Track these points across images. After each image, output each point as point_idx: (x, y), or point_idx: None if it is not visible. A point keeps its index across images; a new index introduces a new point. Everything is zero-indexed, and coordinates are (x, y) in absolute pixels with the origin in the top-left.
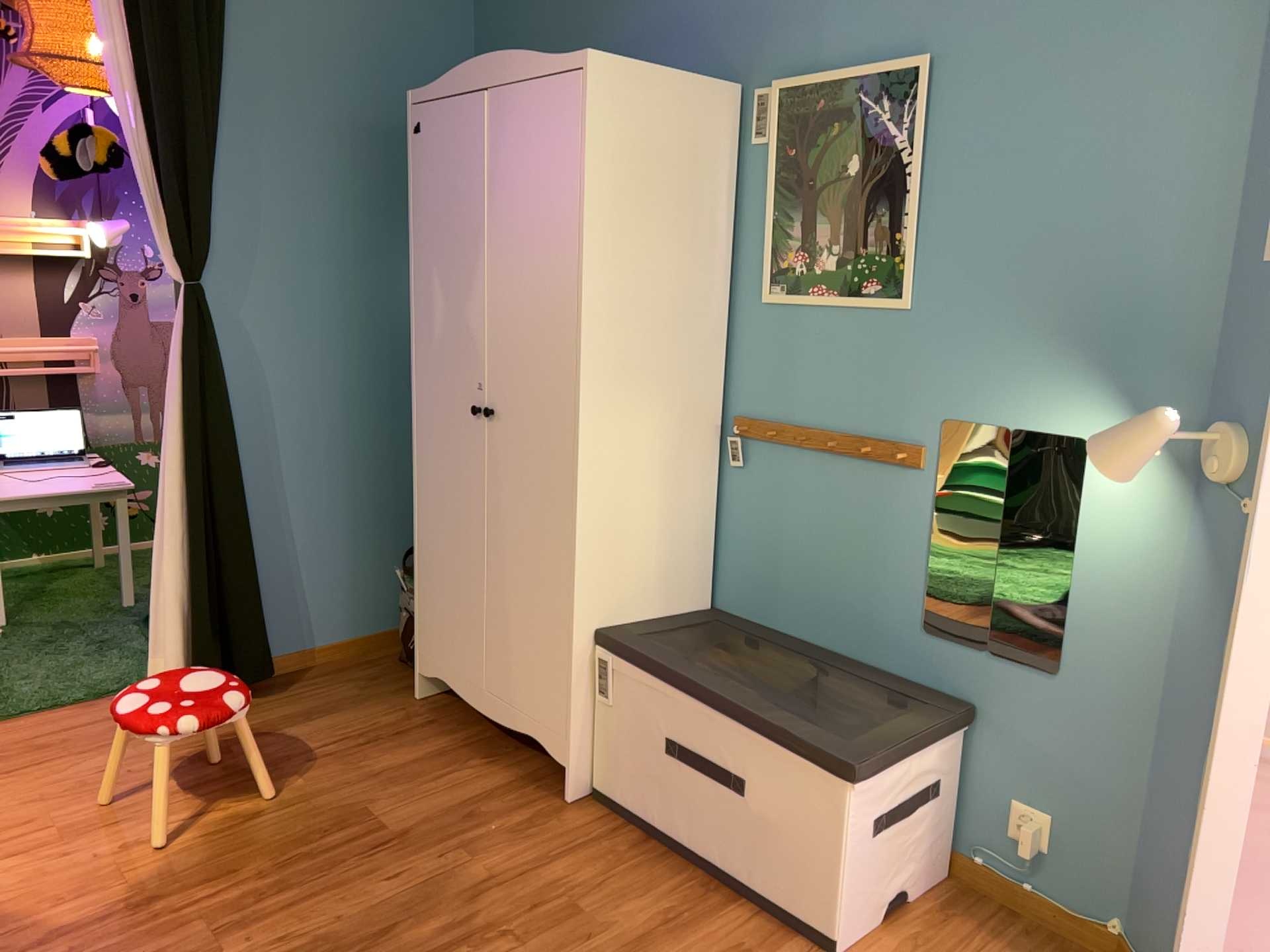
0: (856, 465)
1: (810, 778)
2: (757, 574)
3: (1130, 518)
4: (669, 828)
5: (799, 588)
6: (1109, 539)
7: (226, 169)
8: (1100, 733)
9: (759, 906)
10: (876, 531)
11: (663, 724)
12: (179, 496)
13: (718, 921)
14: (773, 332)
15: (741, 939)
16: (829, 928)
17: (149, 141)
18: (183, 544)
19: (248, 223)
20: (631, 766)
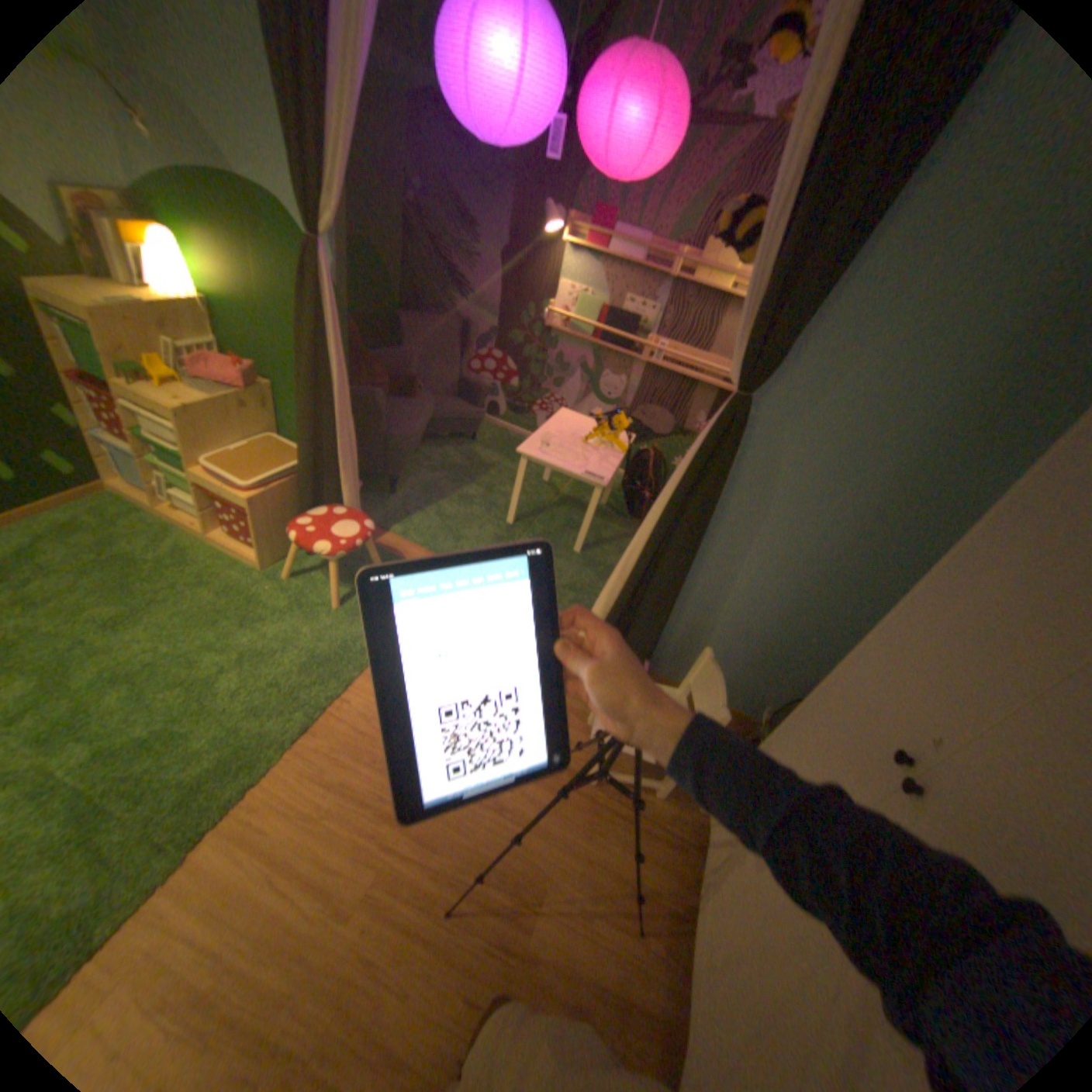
0: None
1: None
2: None
3: None
4: None
5: None
6: None
7: (868, 278)
8: None
9: None
10: None
11: None
12: (643, 555)
13: None
14: None
15: None
16: None
17: (789, 226)
18: (631, 585)
19: (855, 348)
20: None
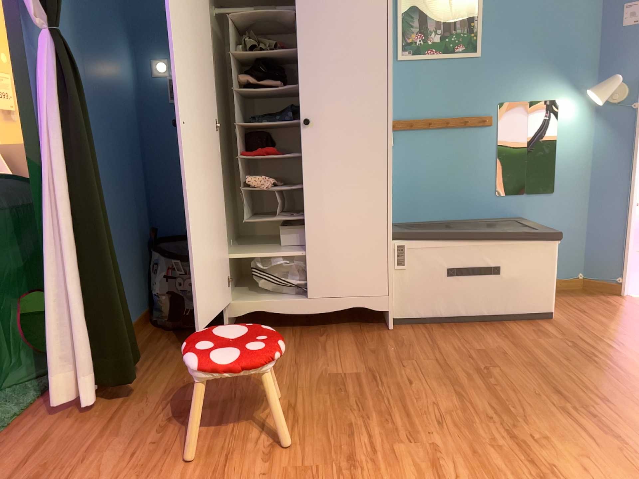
0: (457, 132)
1: (537, 248)
2: (404, 197)
3: (576, 126)
4: (453, 311)
5: (430, 196)
6: (569, 136)
7: None
8: (570, 209)
9: (511, 319)
10: (469, 159)
11: (445, 261)
12: (65, 221)
13: (510, 329)
14: (404, 75)
15: (525, 329)
16: (548, 308)
17: None
18: (70, 263)
19: None
20: (423, 292)
